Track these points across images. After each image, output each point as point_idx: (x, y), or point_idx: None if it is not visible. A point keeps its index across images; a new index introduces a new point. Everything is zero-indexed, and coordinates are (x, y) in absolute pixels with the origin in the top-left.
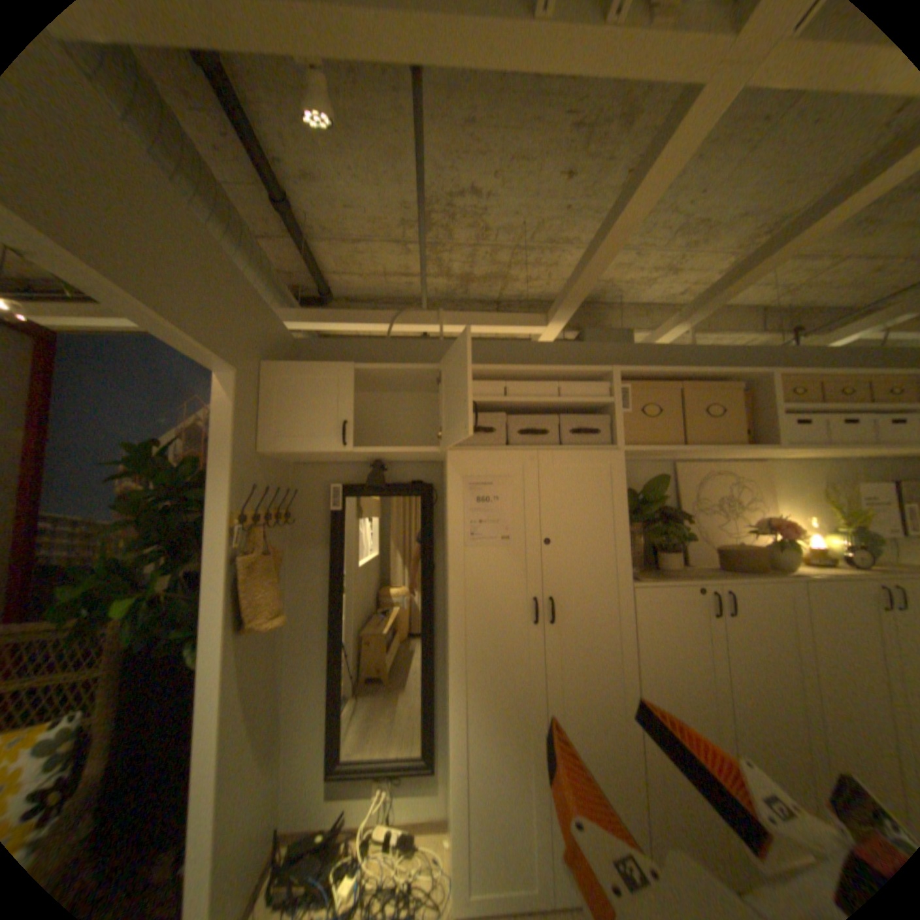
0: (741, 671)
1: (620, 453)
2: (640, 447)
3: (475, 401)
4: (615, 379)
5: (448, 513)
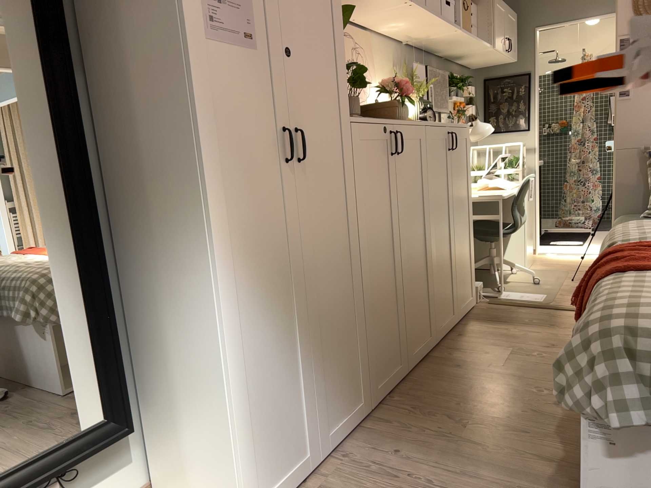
0: (400, 200)
1: None
2: None
3: None
4: None
5: None
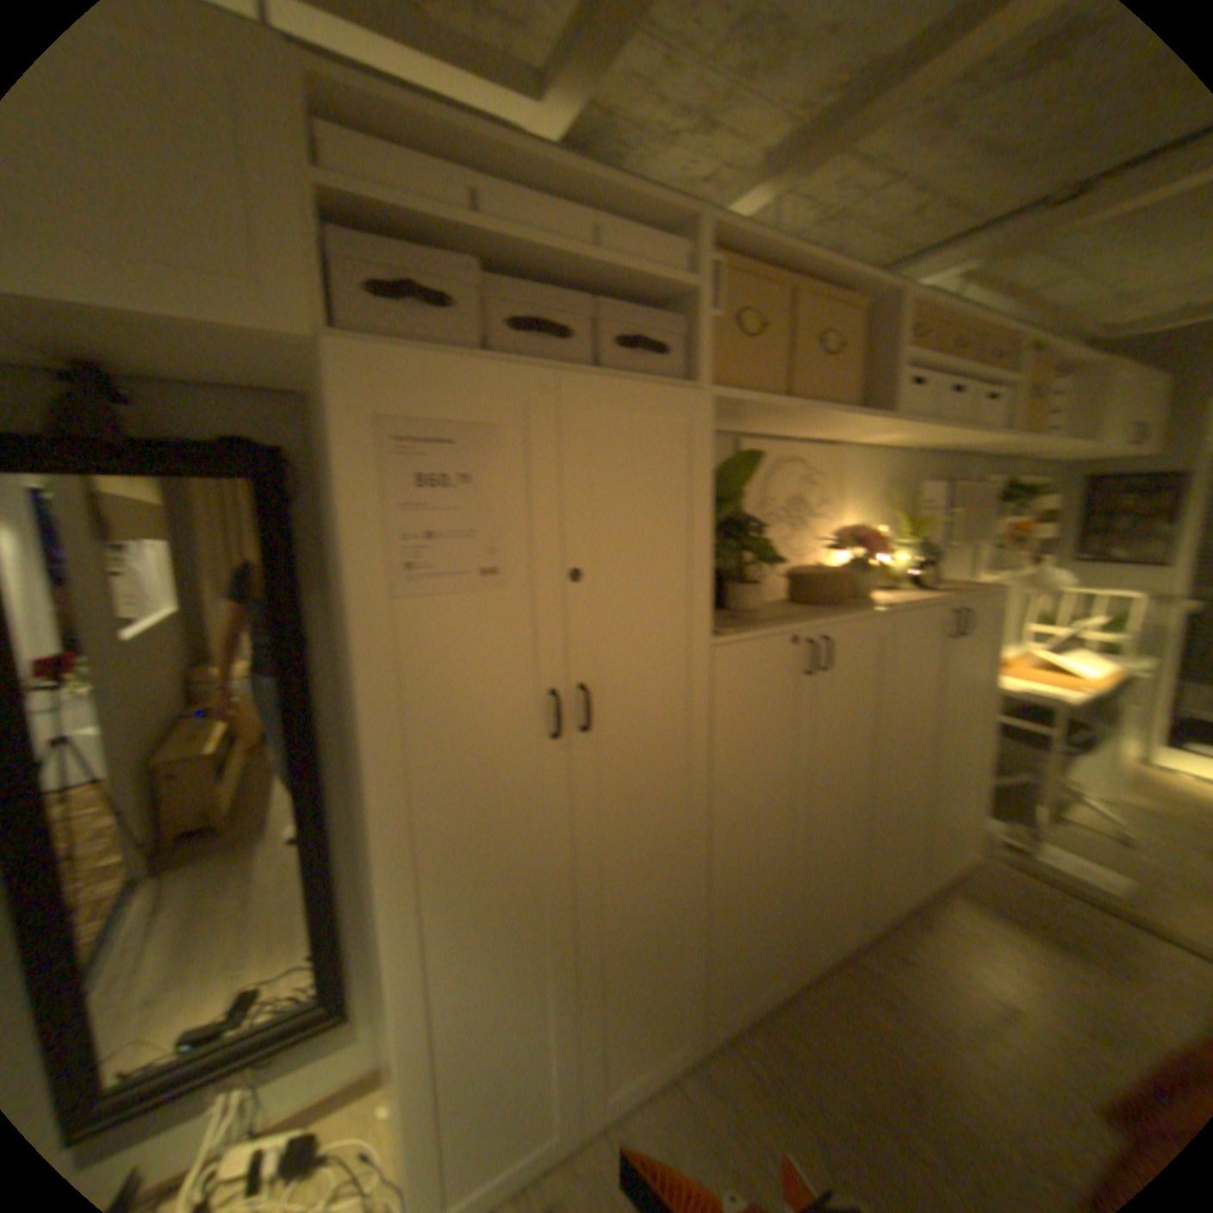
0: (825, 741)
1: (708, 398)
2: (736, 392)
3: (399, 203)
4: (708, 236)
5: (345, 513)
